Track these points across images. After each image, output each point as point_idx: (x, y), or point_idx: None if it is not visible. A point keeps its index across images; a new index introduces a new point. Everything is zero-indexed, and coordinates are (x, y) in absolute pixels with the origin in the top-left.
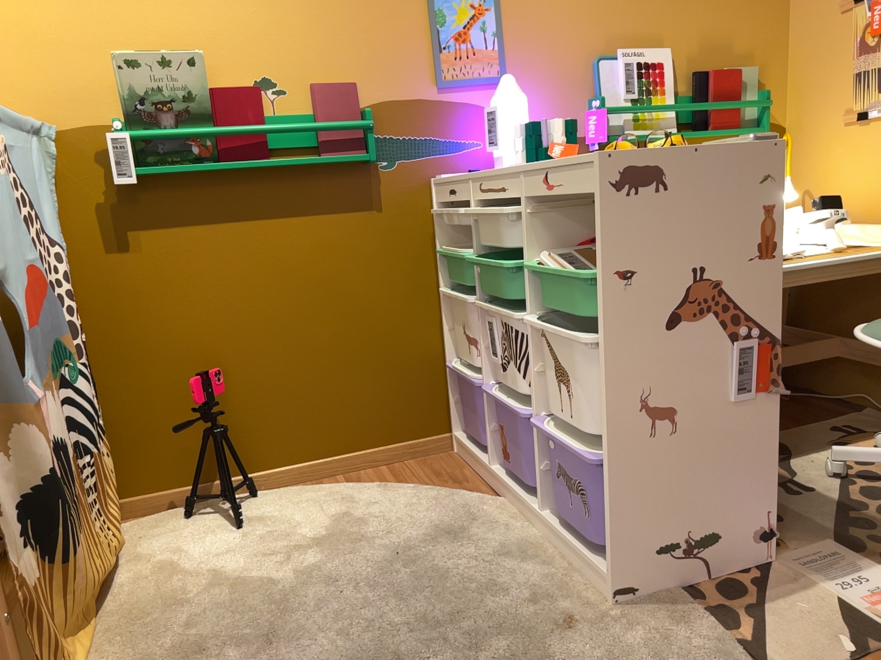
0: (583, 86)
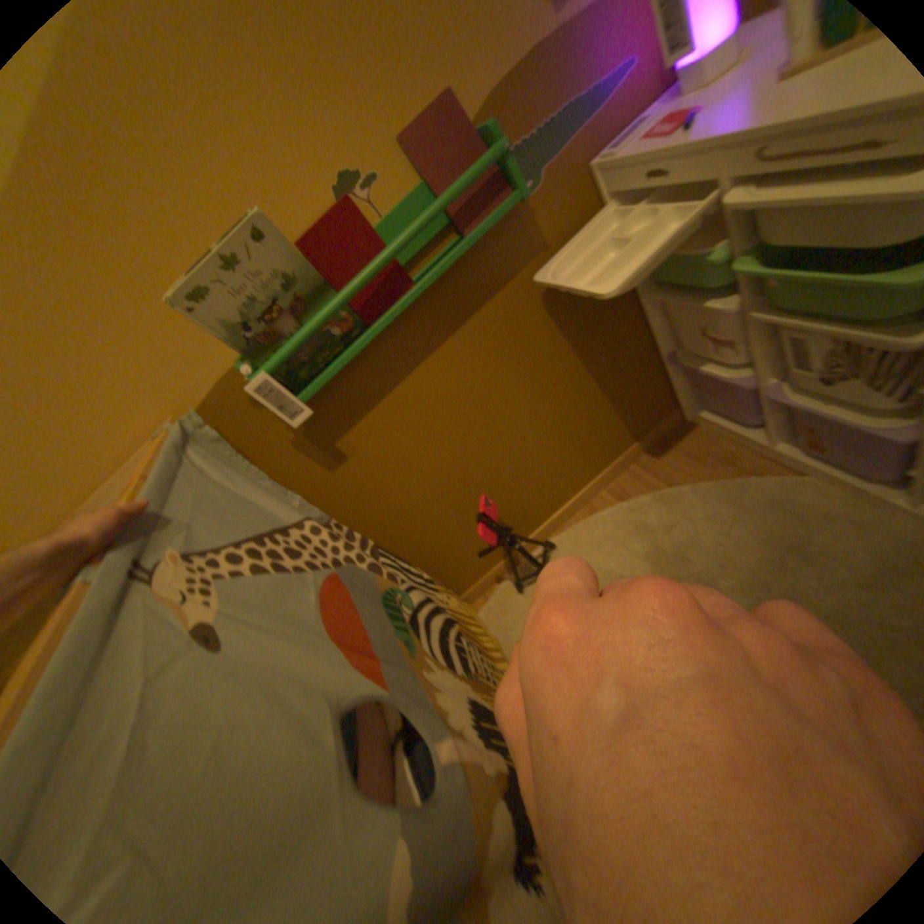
0: None
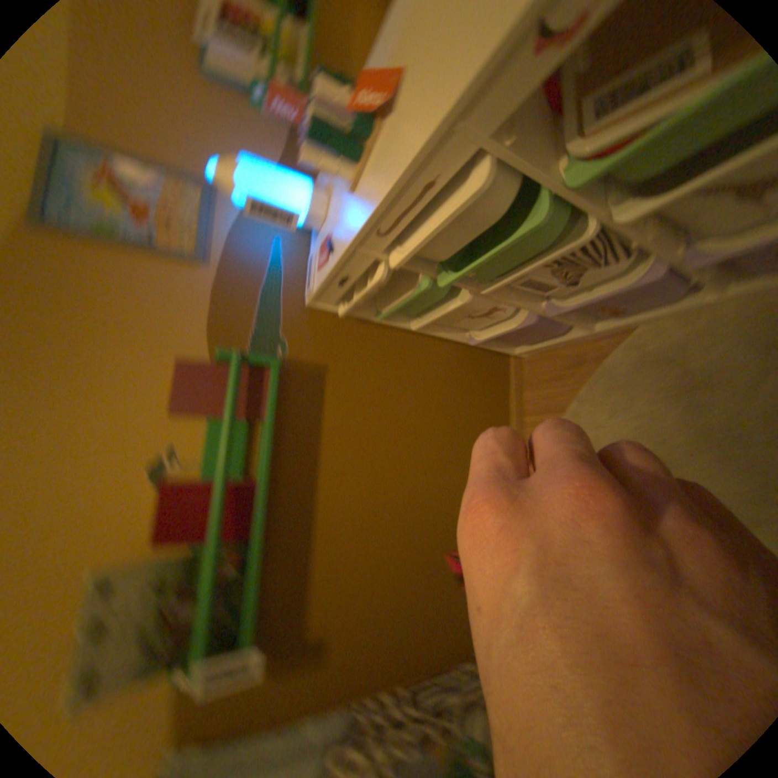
0: (234, 97)
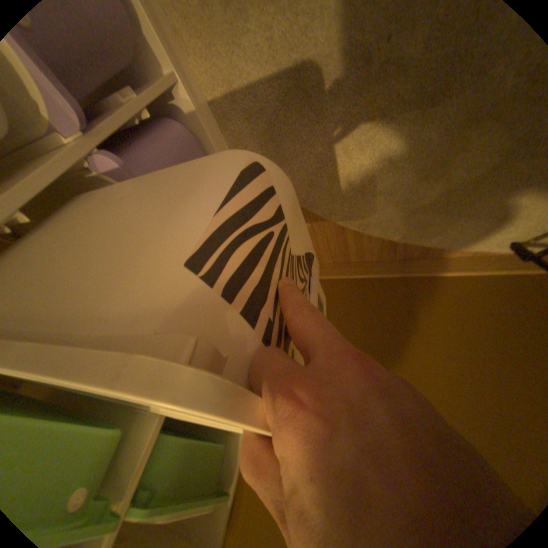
0: None
